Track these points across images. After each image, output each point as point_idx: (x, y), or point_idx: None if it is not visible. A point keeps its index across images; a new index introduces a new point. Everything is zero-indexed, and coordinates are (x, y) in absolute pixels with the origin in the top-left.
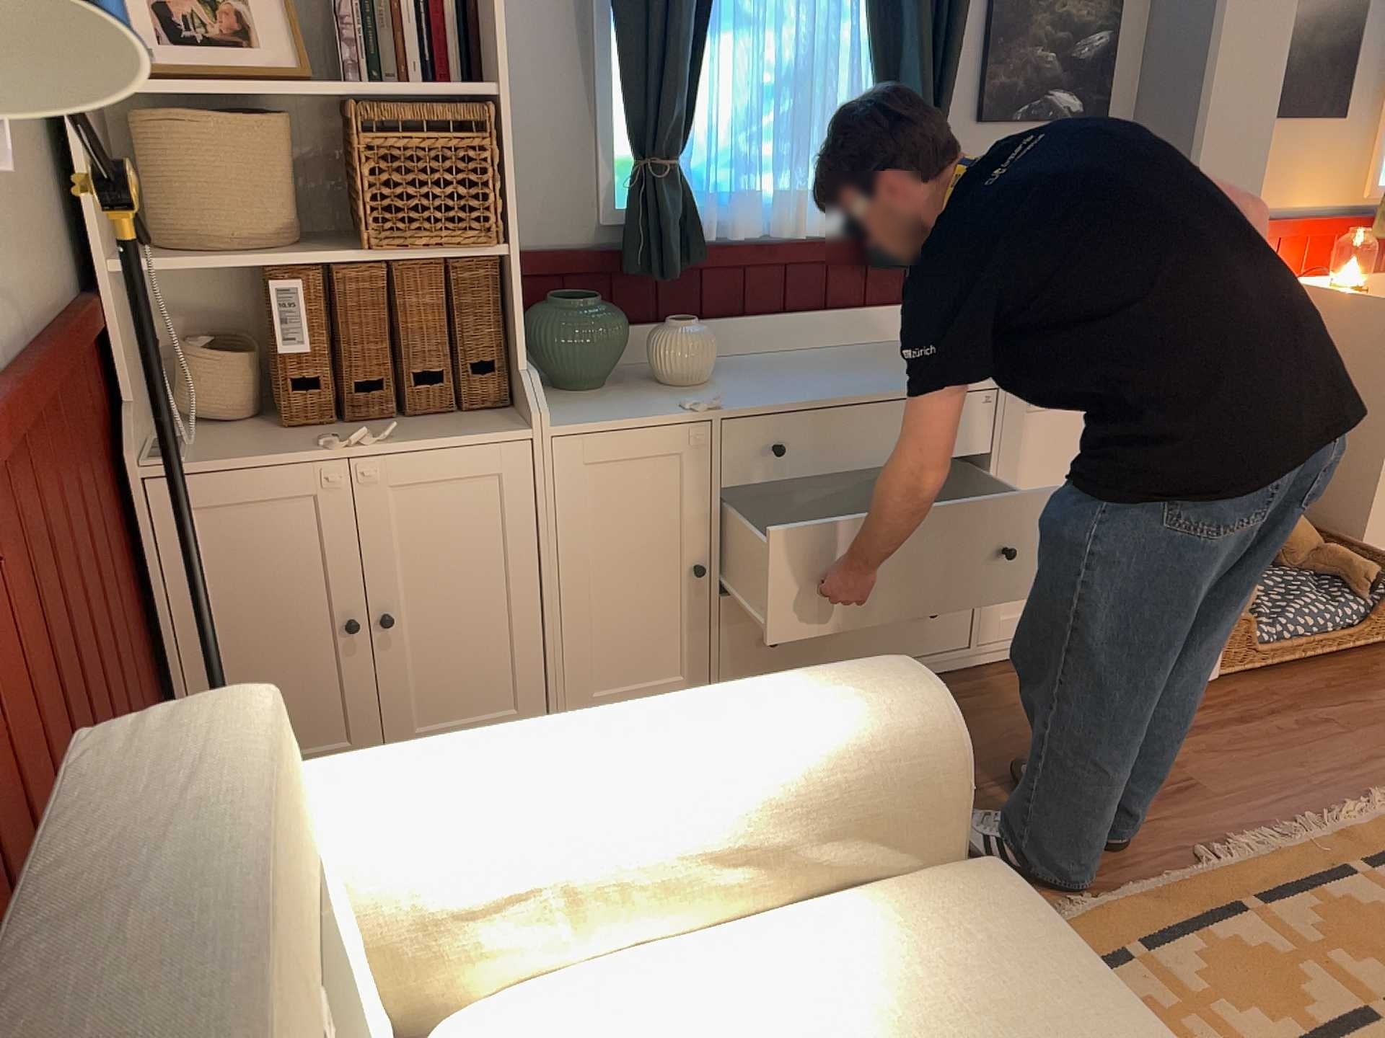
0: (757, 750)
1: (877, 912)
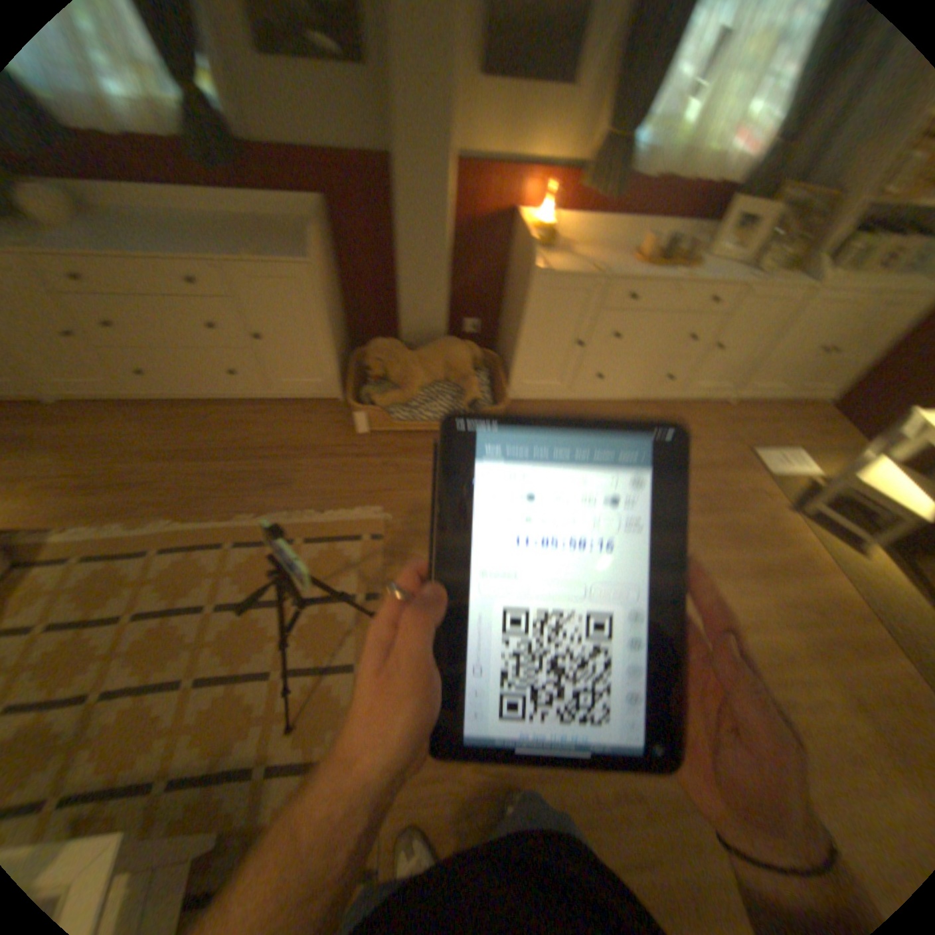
0: None
1: None
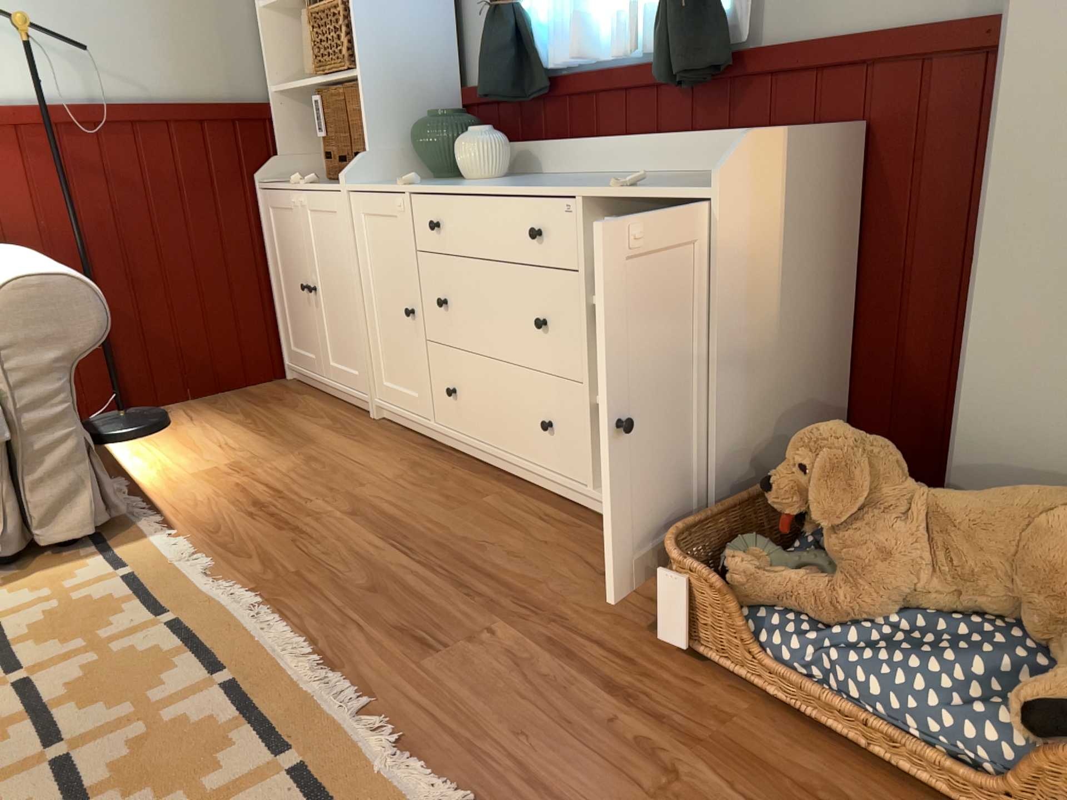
0: None
1: None
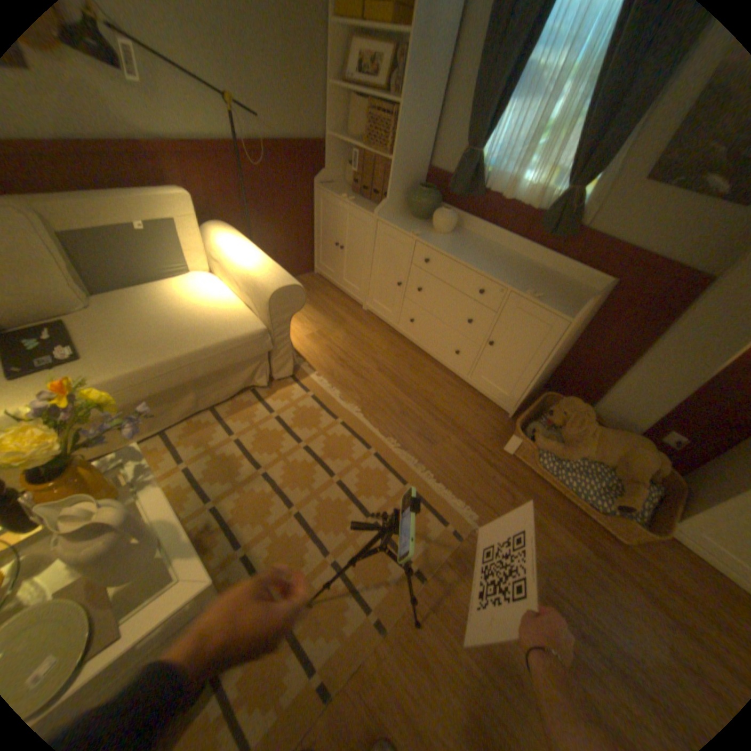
0: (249, 269)
1: (241, 312)
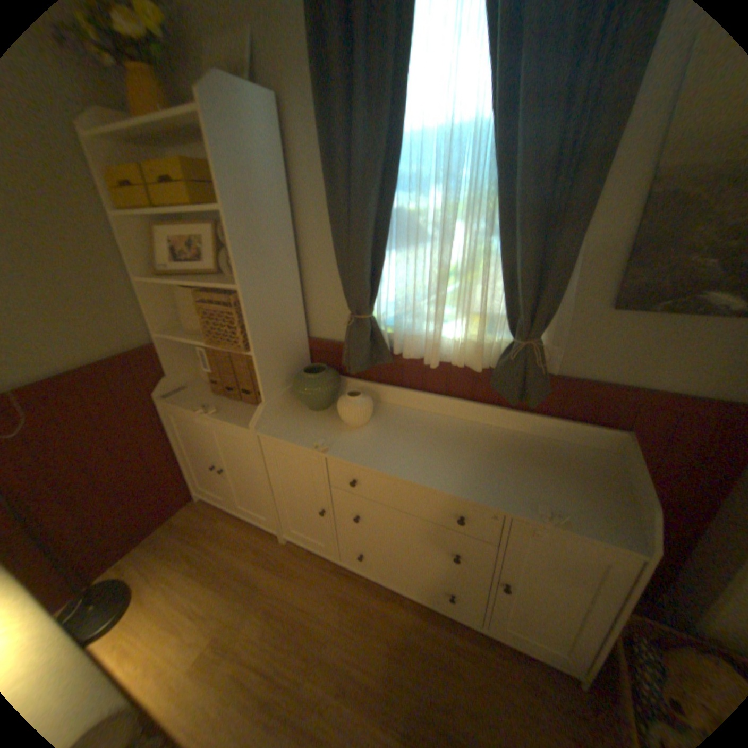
0: None
1: None
